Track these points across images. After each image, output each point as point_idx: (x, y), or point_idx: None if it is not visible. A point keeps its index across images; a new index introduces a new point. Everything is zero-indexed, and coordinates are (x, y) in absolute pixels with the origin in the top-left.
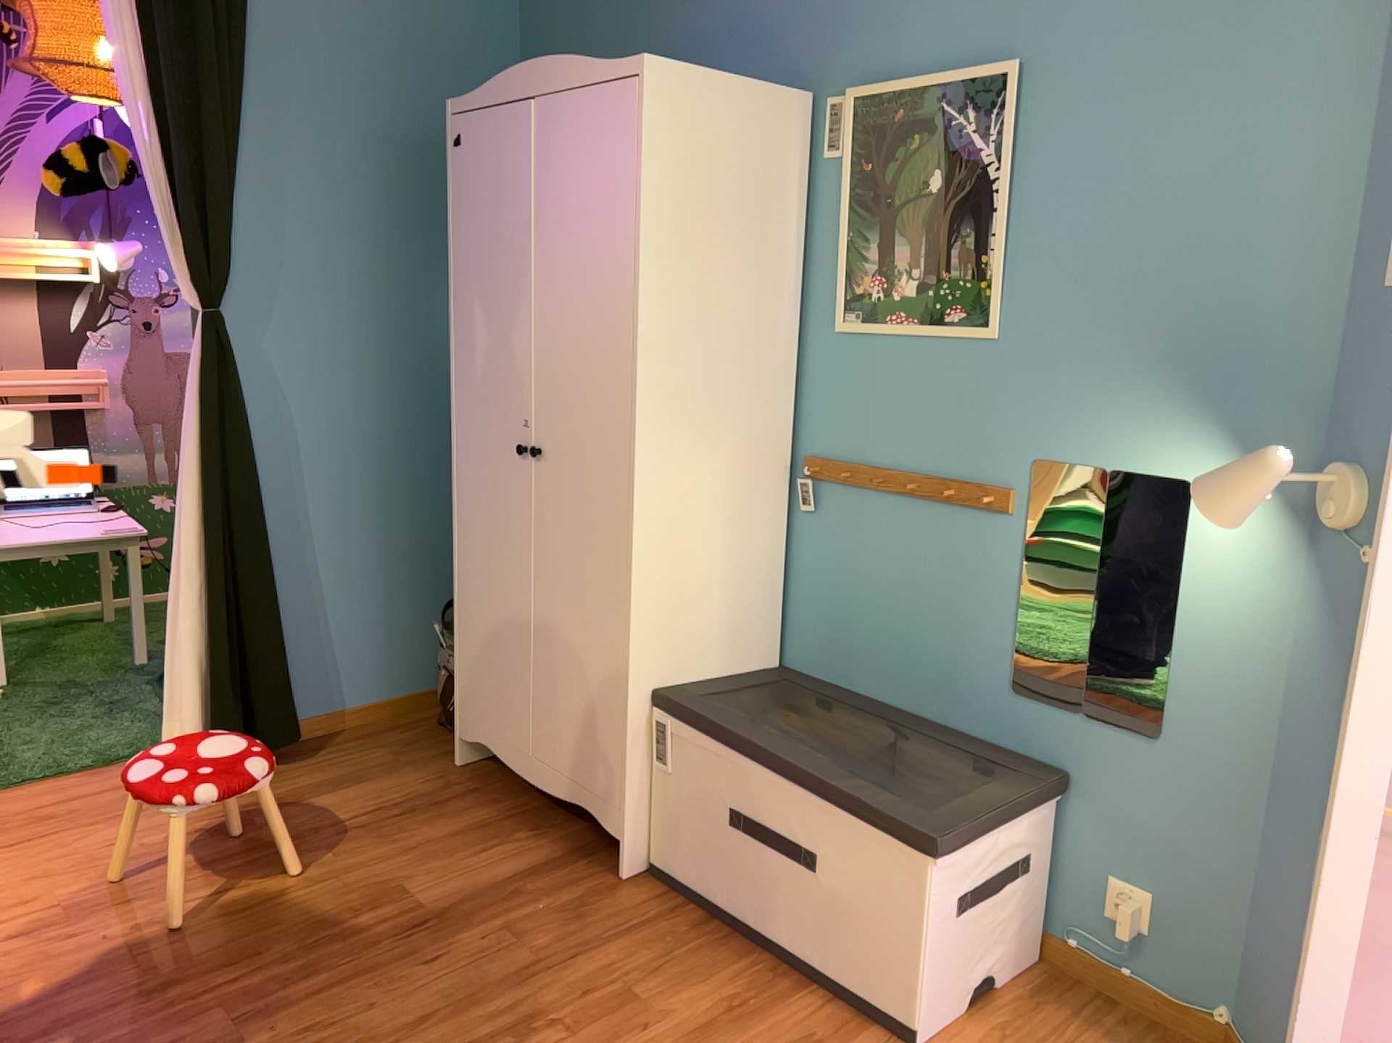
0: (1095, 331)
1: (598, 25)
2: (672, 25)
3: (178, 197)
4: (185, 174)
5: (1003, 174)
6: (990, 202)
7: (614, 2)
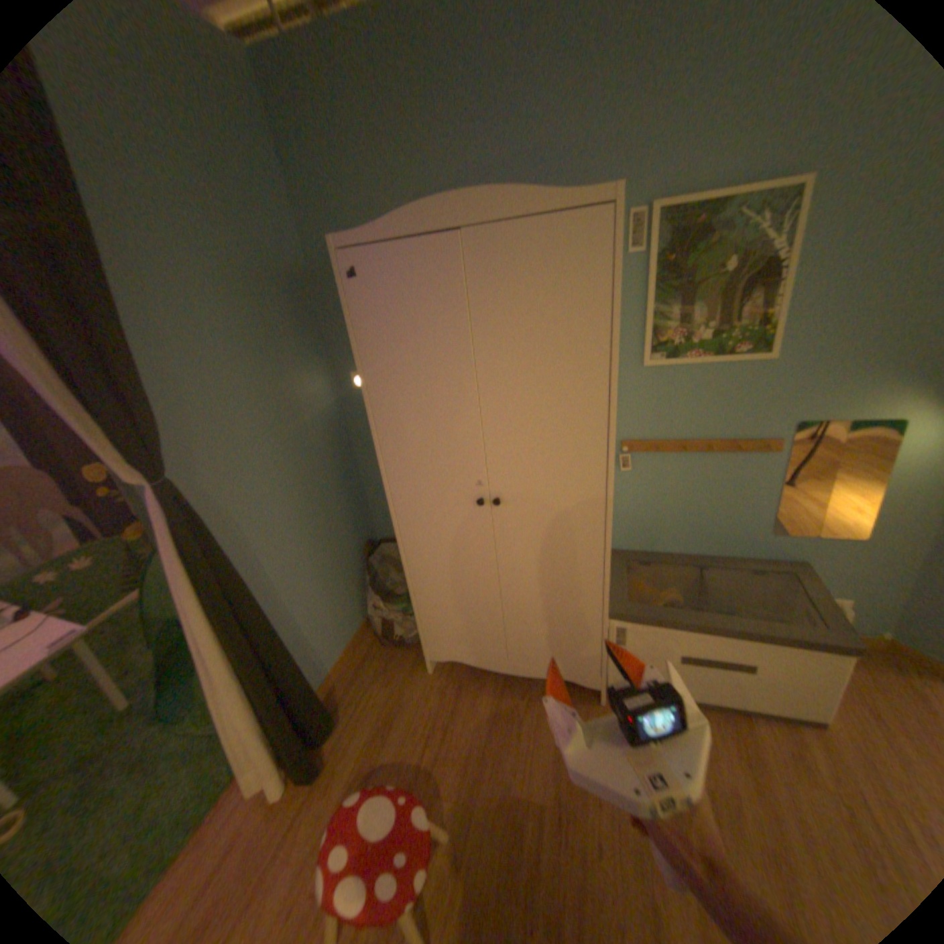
0: (852, 345)
1: (375, 156)
2: (459, 153)
3: (75, 385)
4: (84, 359)
5: (794, 253)
6: (780, 272)
7: (390, 134)
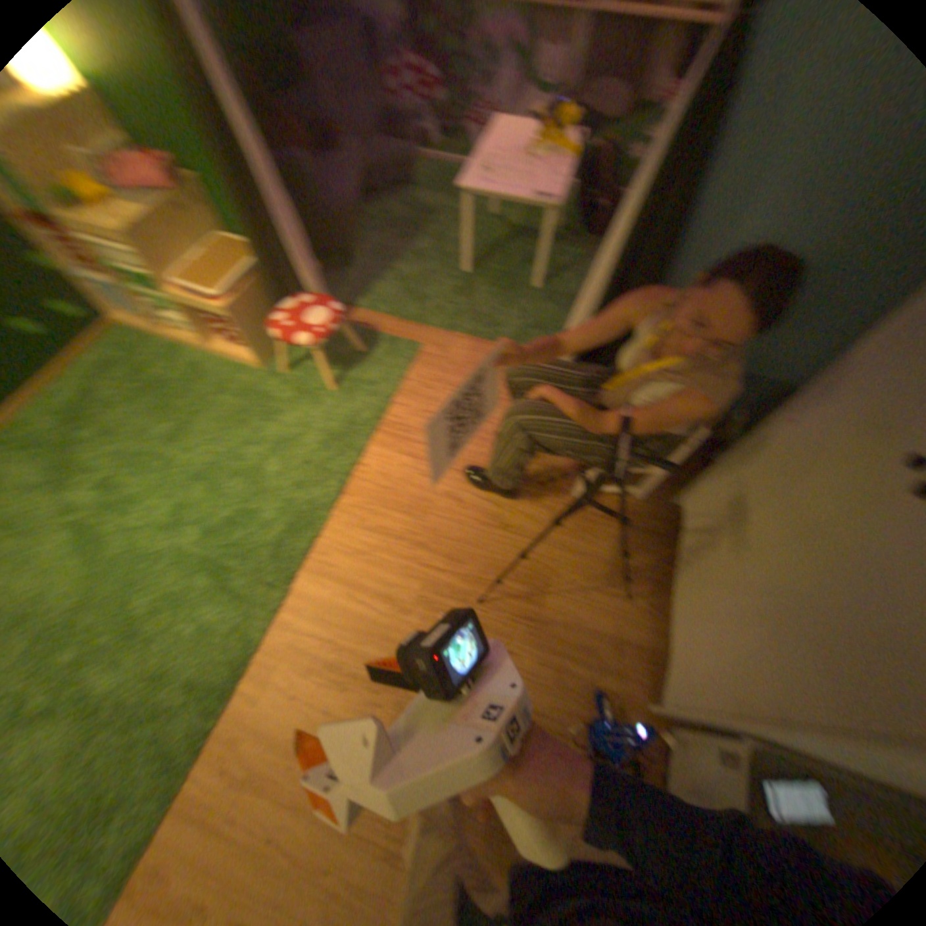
0: None
1: None
2: None
3: None
4: None
5: None
6: None
7: None
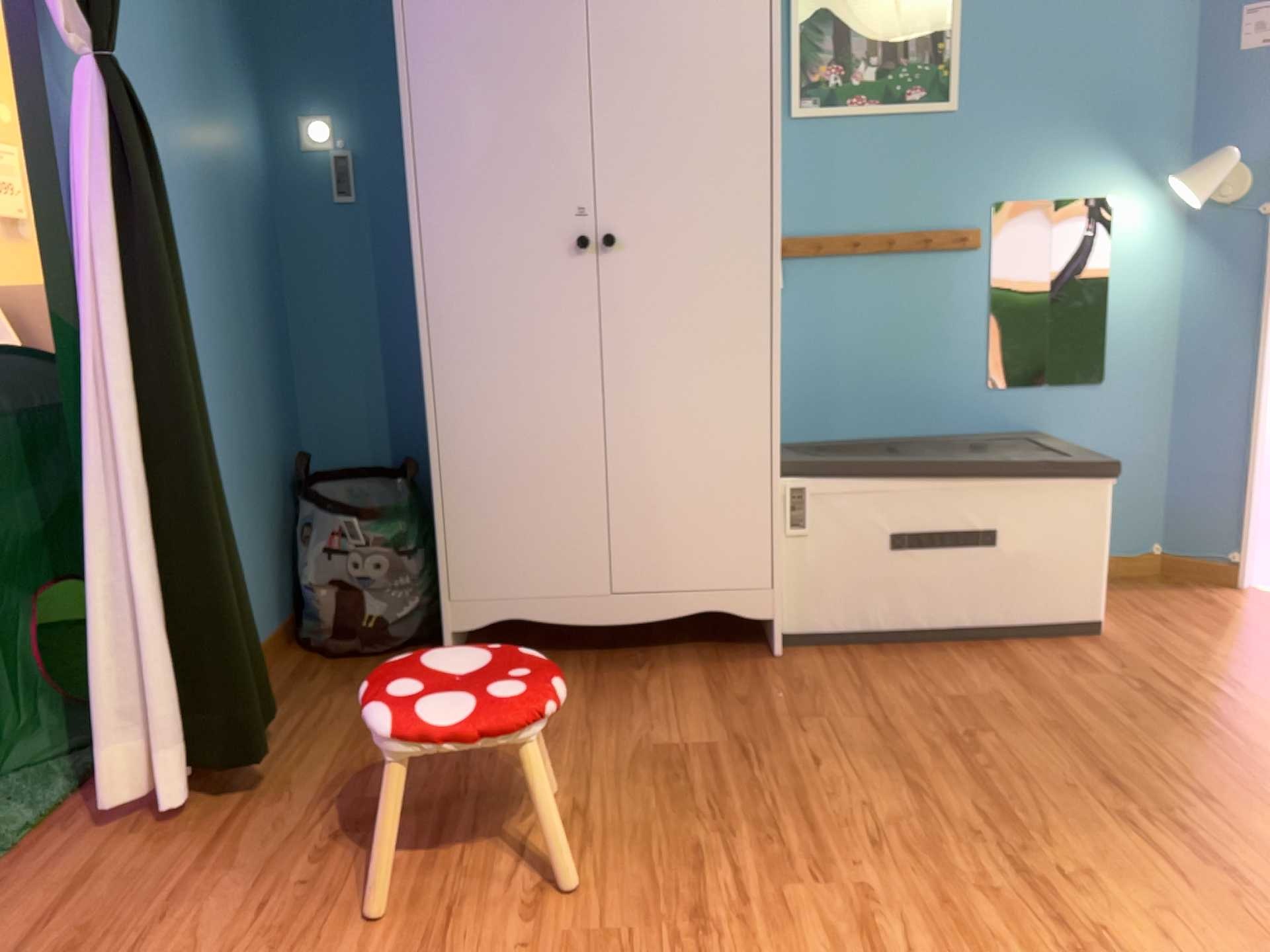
0: (1036, 98)
1: None
2: None
3: None
4: None
5: None
6: None
7: None
